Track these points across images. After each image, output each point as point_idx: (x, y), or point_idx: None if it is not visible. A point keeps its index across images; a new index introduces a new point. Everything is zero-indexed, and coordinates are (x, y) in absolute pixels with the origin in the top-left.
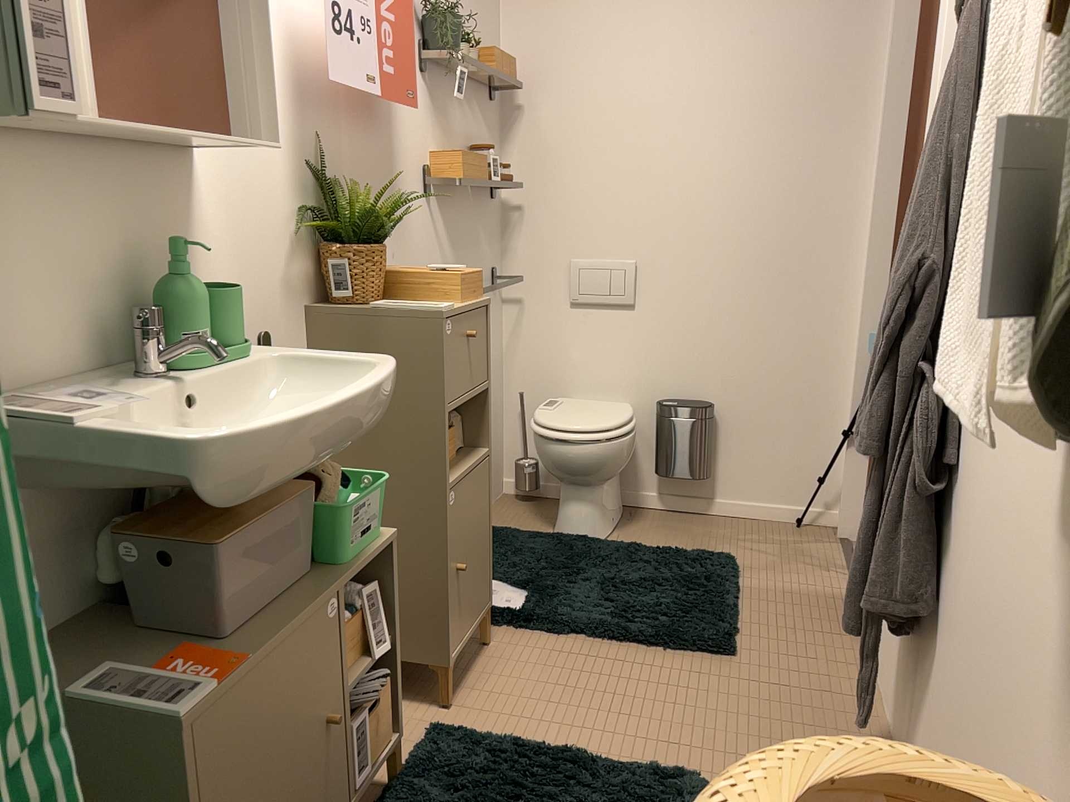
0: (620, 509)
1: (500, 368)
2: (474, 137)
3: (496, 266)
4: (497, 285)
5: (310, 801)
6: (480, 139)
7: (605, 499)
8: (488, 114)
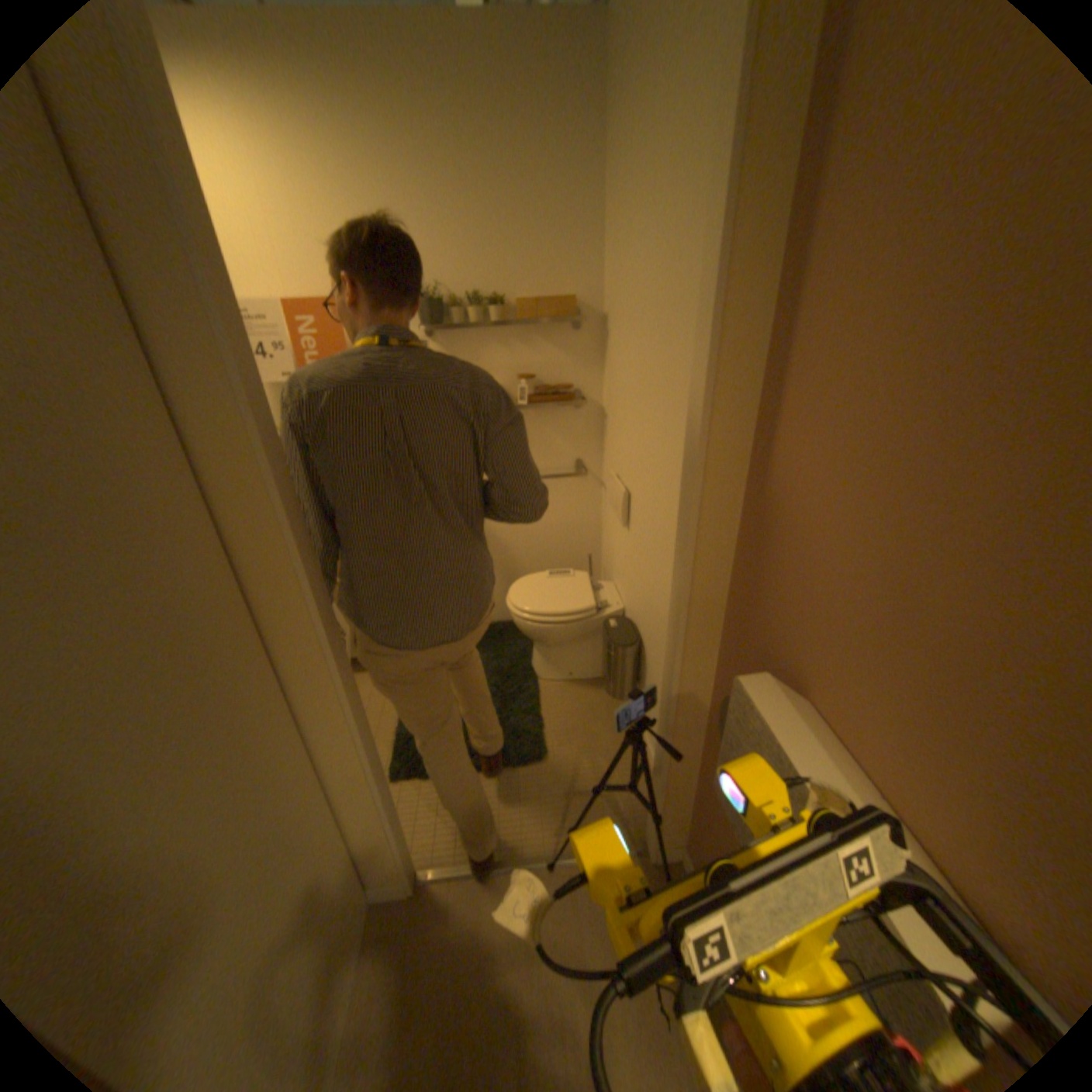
0: (591, 673)
1: (592, 533)
2: (534, 365)
3: (585, 460)
4: (568, 475)
5: None
6: (548, 364)
7: (553, 657)
8: (566, 341)
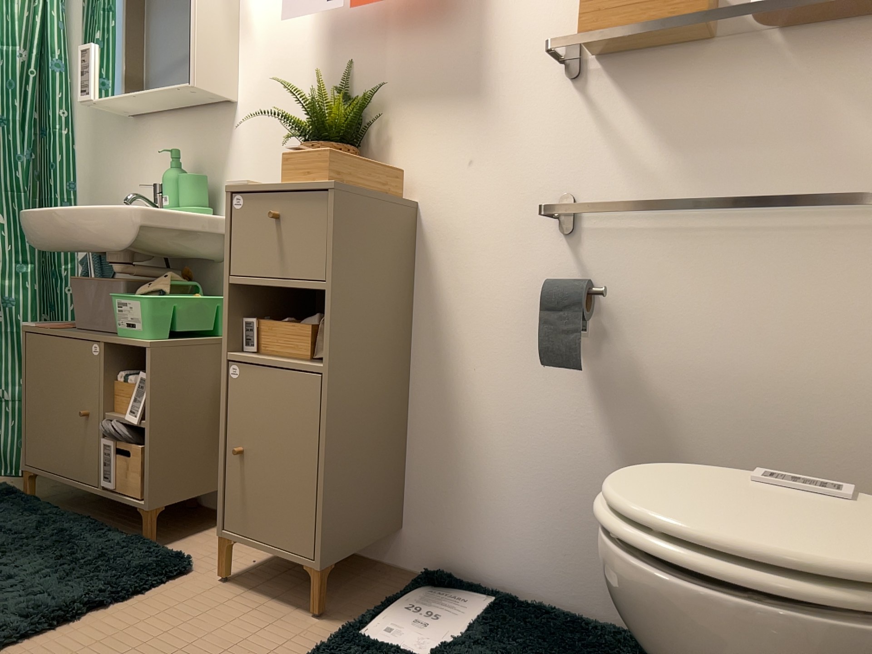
0: None
1: None
2: None
3: None
4: None
5: (79, 439)
6: None
7: None
8: None
